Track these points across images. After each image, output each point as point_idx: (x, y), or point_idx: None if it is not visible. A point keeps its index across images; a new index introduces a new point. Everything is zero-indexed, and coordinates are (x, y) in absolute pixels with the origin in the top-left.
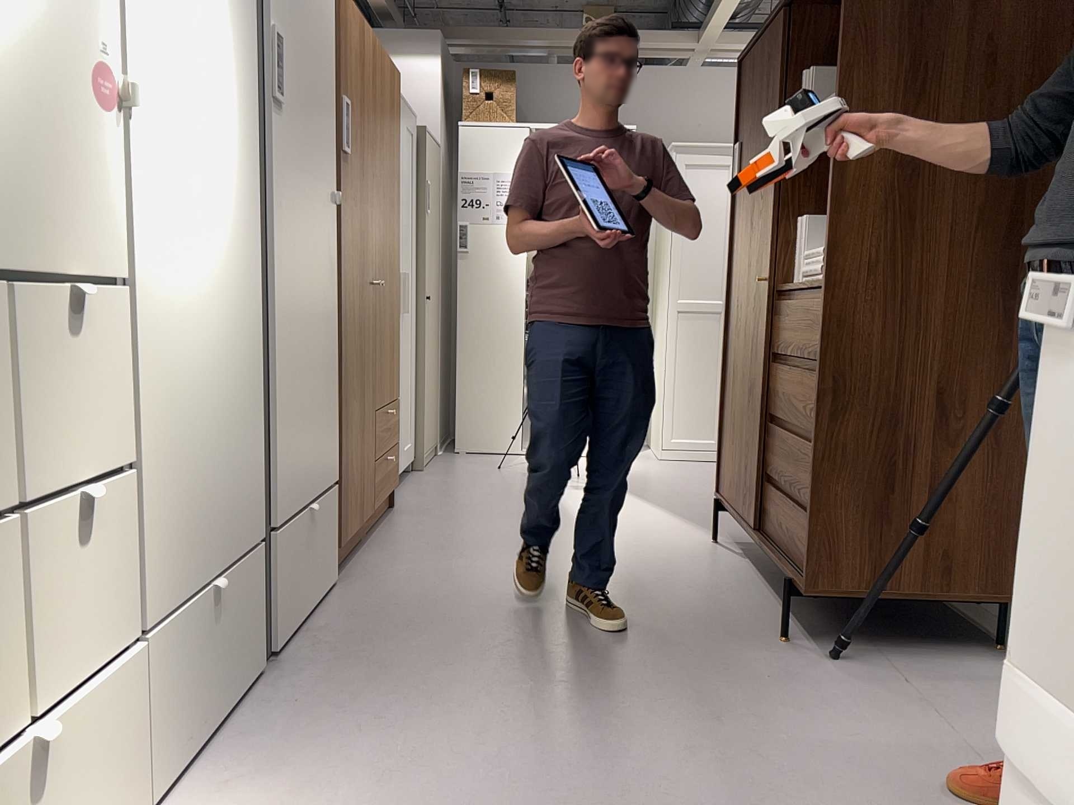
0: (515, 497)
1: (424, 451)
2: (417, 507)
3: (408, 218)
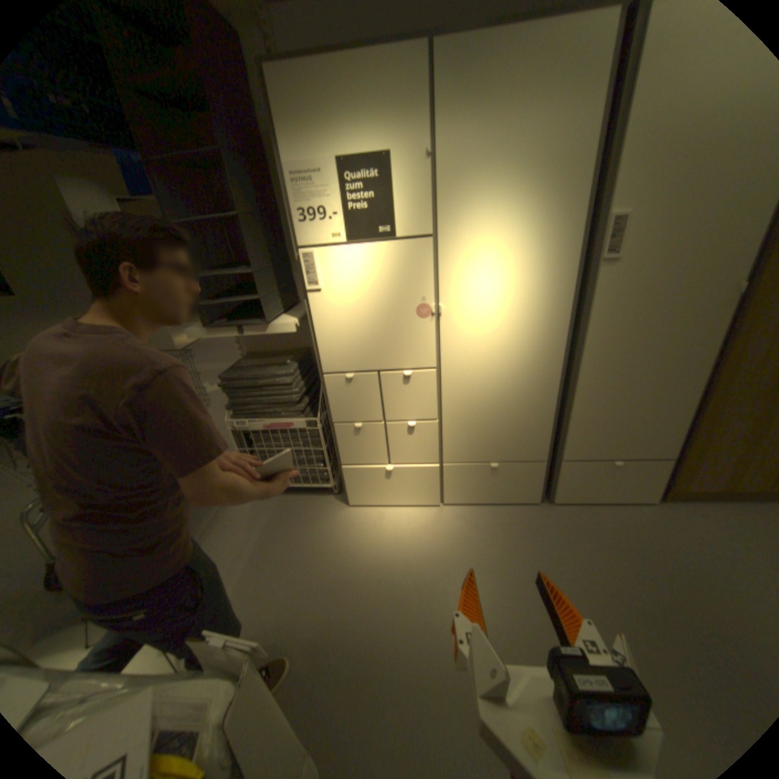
0: None
1: None
2: None
3: None
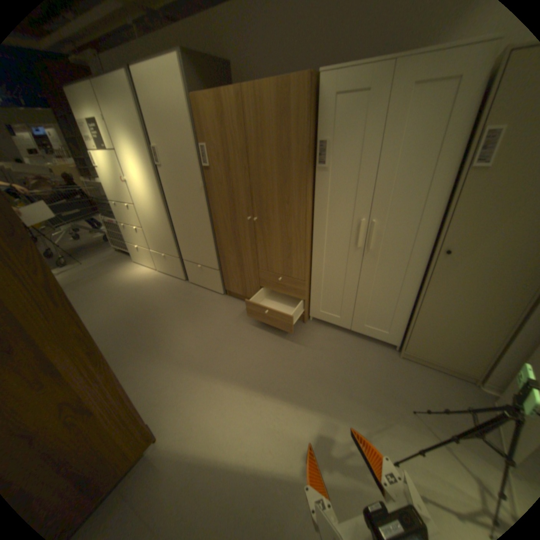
0: (310, 381)
1: (409, 350)
2: (304, 332)
3: (414, 175)
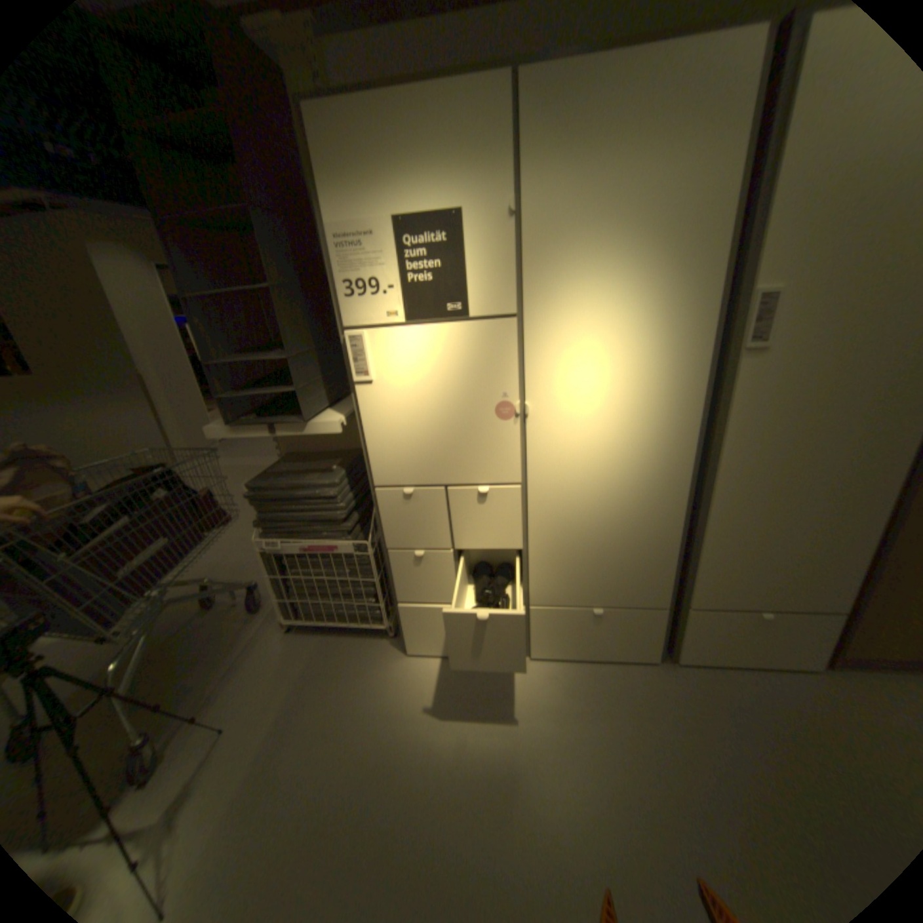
0: None
1: None
2: None
3: None
